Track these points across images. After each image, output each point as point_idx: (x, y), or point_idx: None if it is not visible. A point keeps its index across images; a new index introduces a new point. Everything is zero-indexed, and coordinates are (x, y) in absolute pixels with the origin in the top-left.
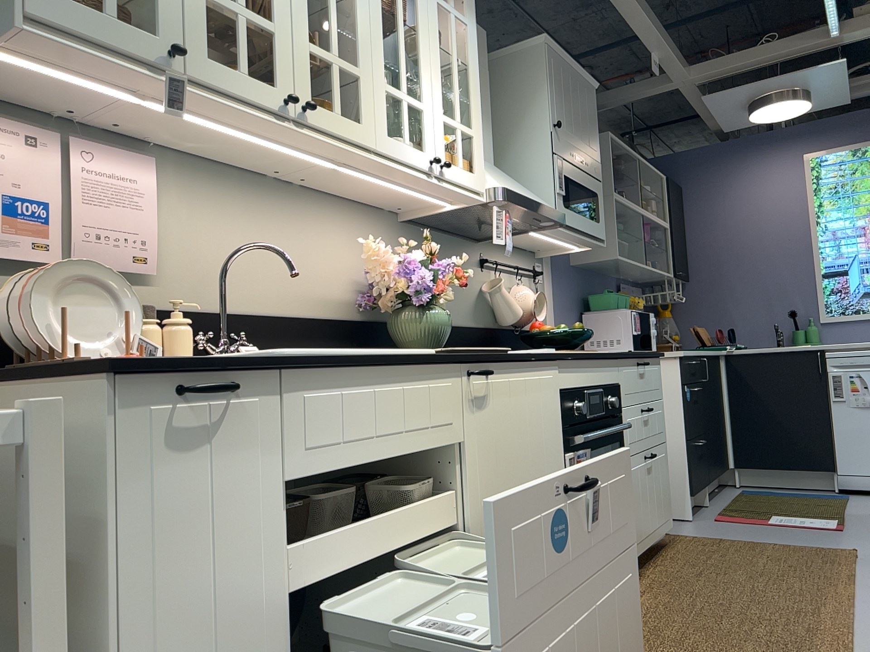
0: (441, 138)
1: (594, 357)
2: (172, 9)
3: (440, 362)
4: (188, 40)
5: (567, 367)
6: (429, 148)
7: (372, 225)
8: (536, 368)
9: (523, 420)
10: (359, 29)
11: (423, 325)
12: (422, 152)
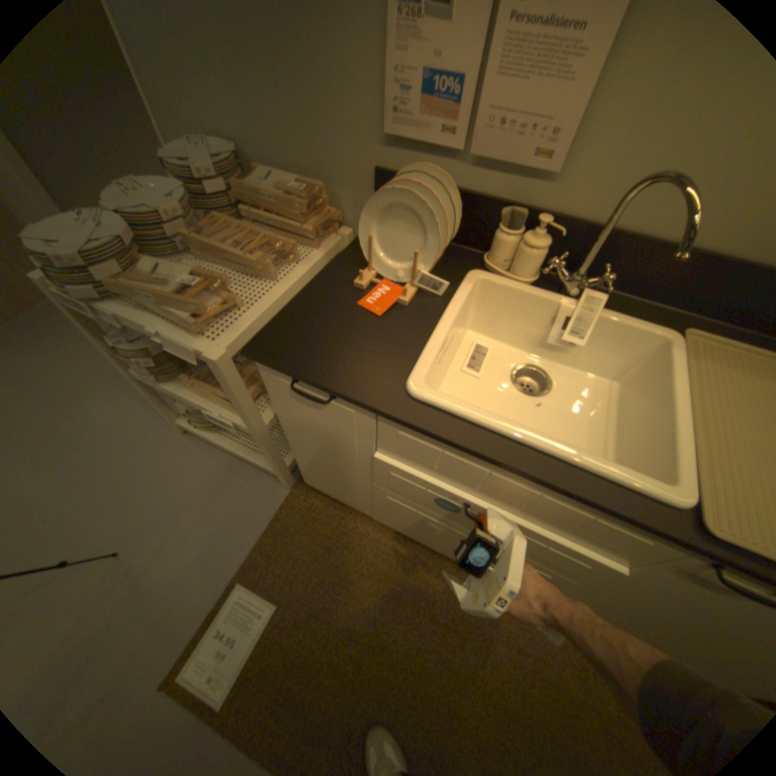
0: None
1: None
2: None
3: (641, 528)
4: None
5: None
6: None
7: None
8: None
9: None
10: None
11: None
12: None
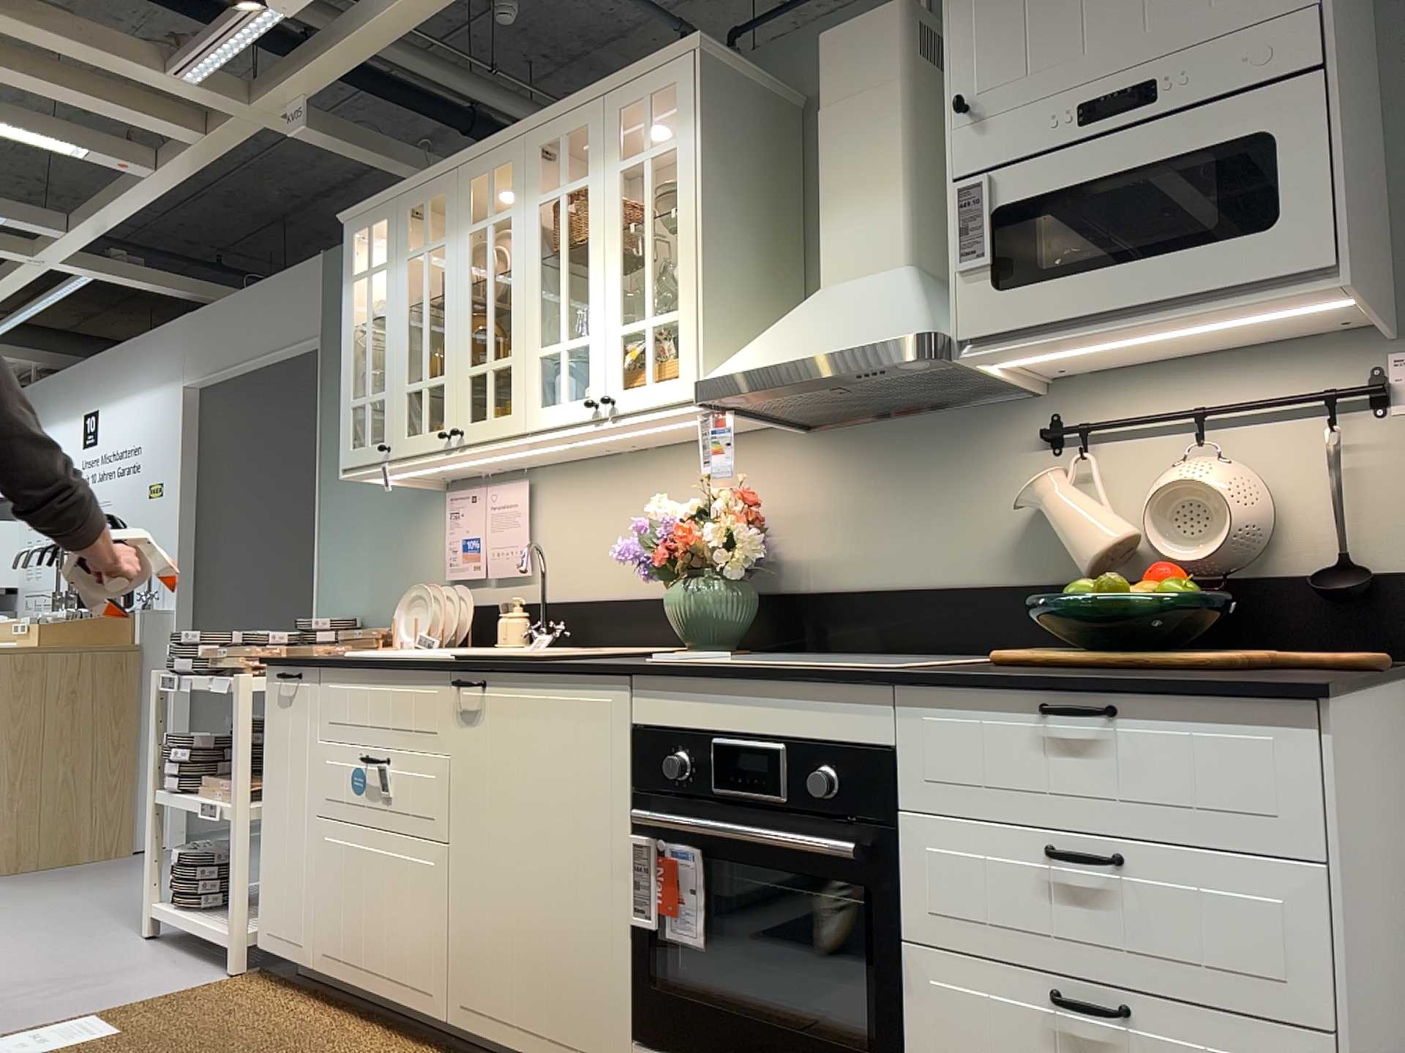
0: (614, 361)
1: (737, 677)
2: (390, 417)
3: (419, 668)
4: (396, 432)
5: (656, 688)
6: (593, 386)
7: (751, 457)
8: (569, 684)
9: (536, 753)
10: (512, 312)
11: (667, 609)
12: (583, 398)
